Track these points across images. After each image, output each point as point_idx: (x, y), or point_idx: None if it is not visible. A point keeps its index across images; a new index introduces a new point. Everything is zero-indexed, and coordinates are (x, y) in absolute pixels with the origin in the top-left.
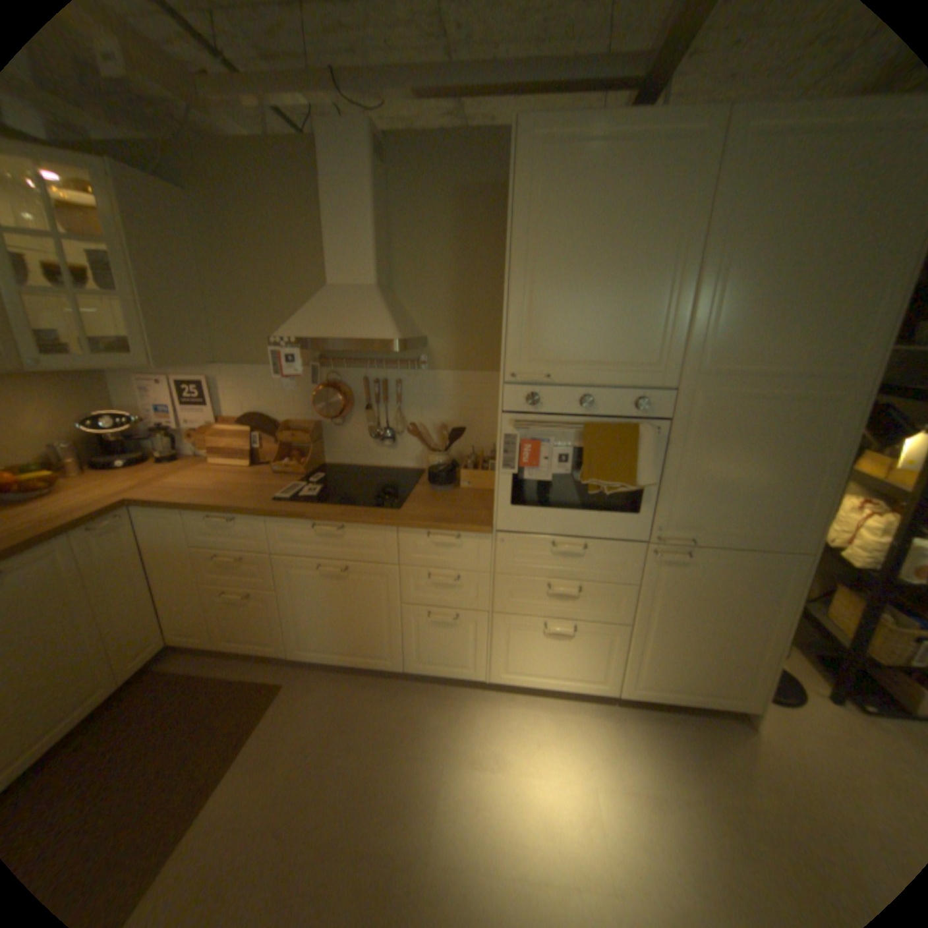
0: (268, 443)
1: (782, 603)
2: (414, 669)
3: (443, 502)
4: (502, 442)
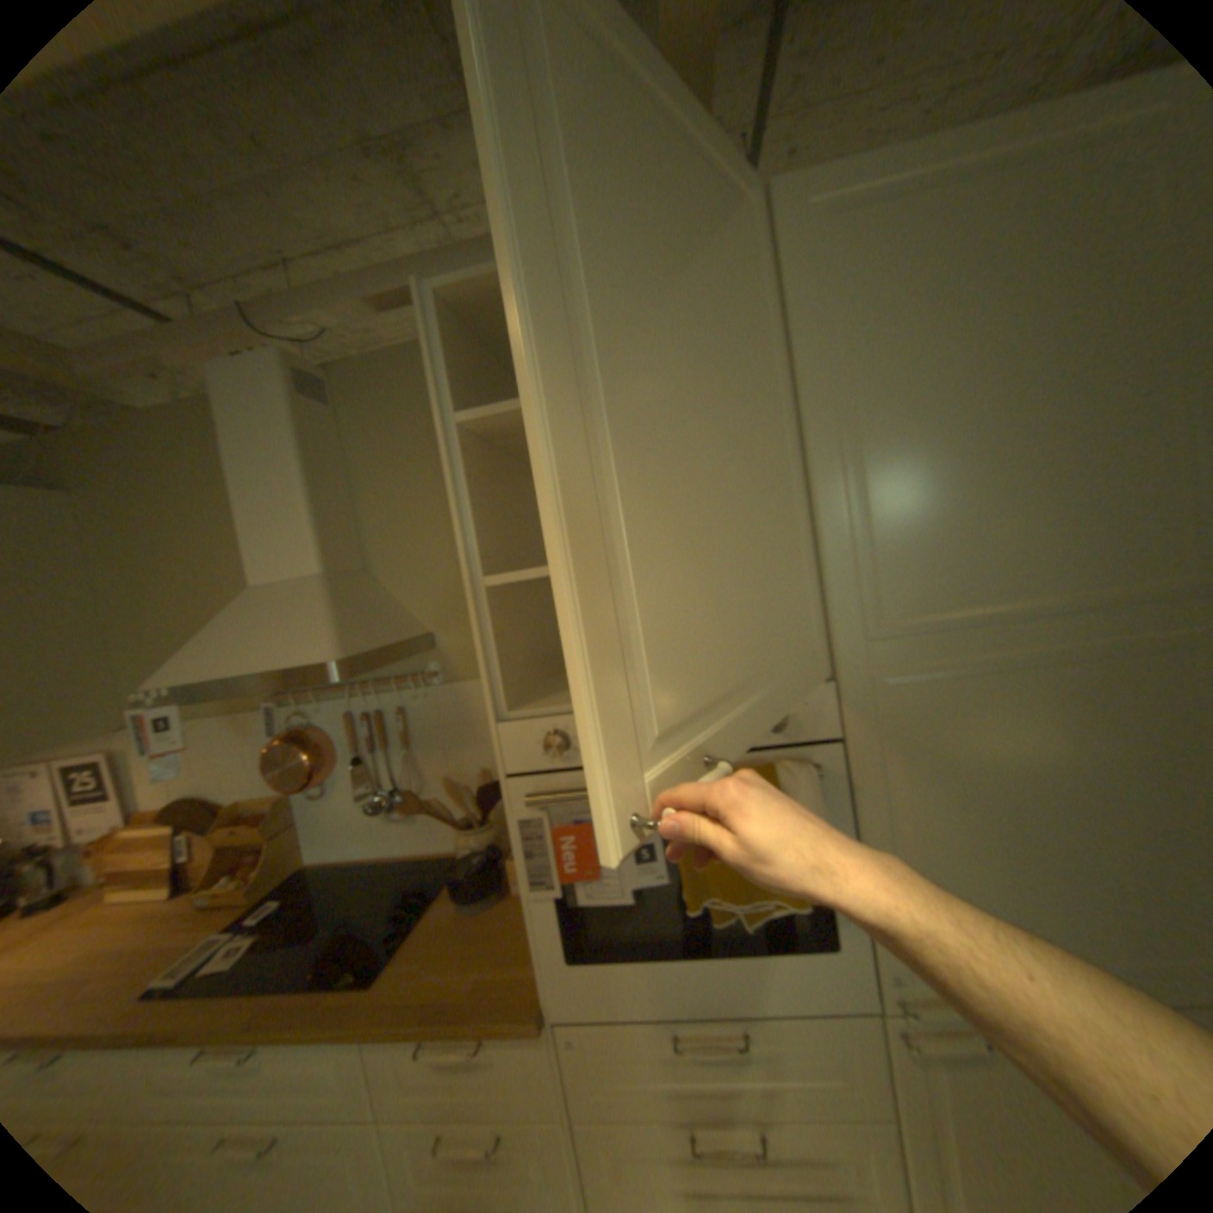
0: (199, 852)
1: None
2: None
3: (462, 949)
4: (517, 837)
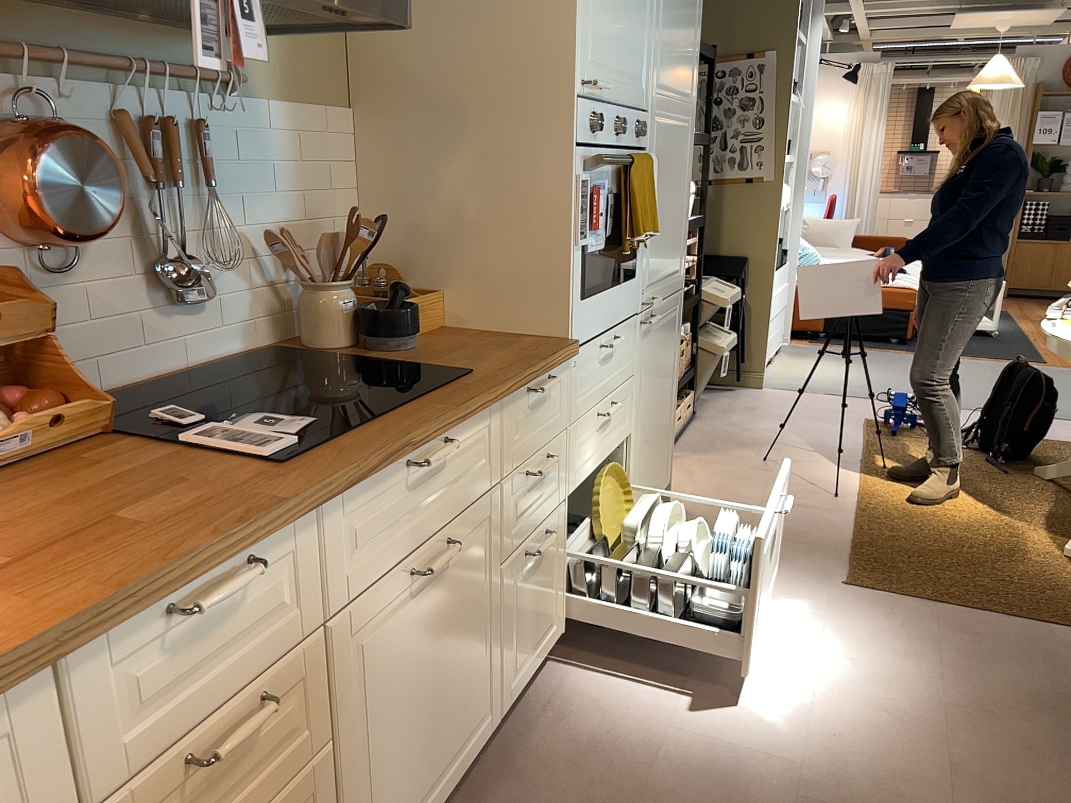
0: None
1: (676, 347)
2: (509, 697)
3: (462, 350)
4: (578, 196)
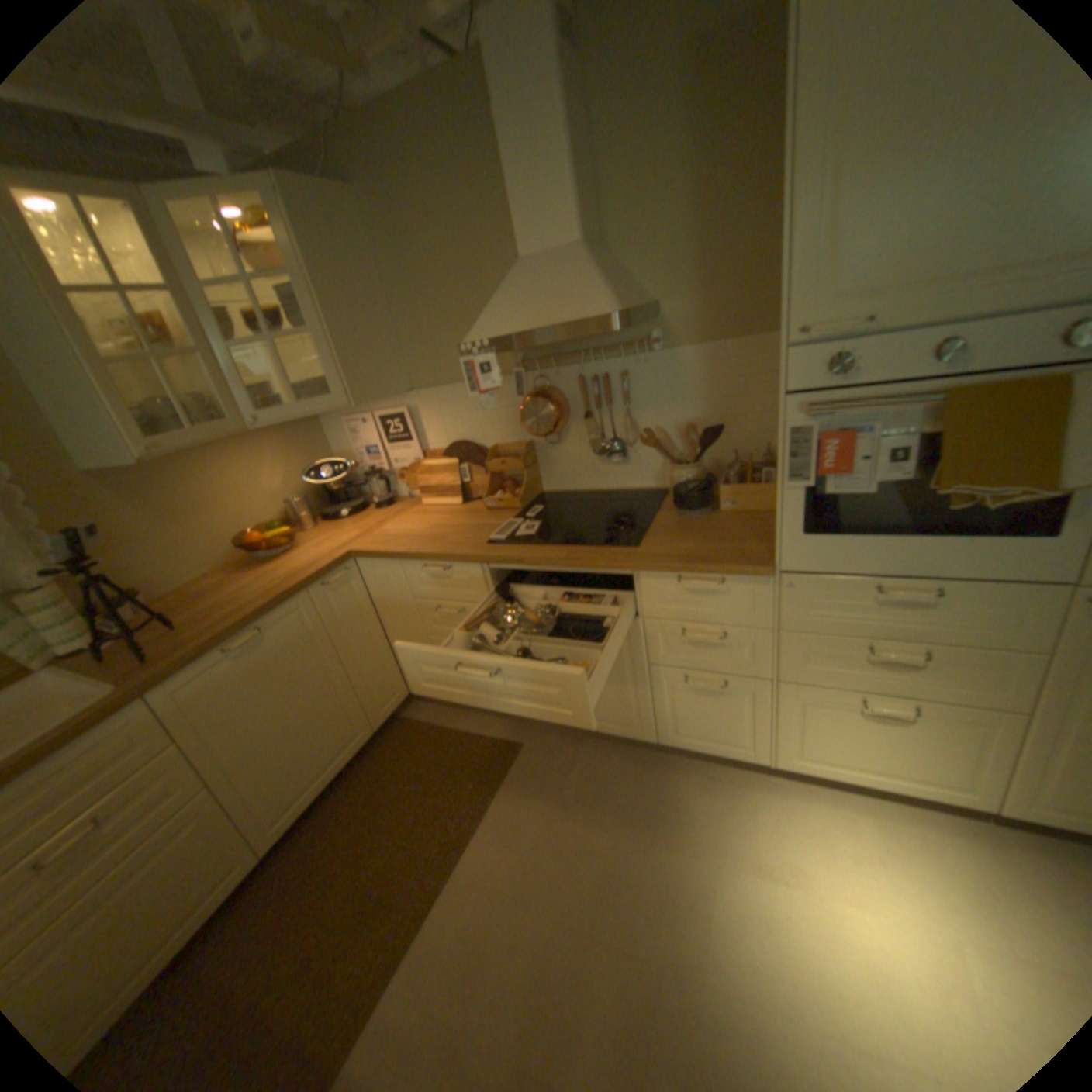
0: (478, 474)
1: None
2: (671, 741)
3: (697, 532)
4: (787, 440)
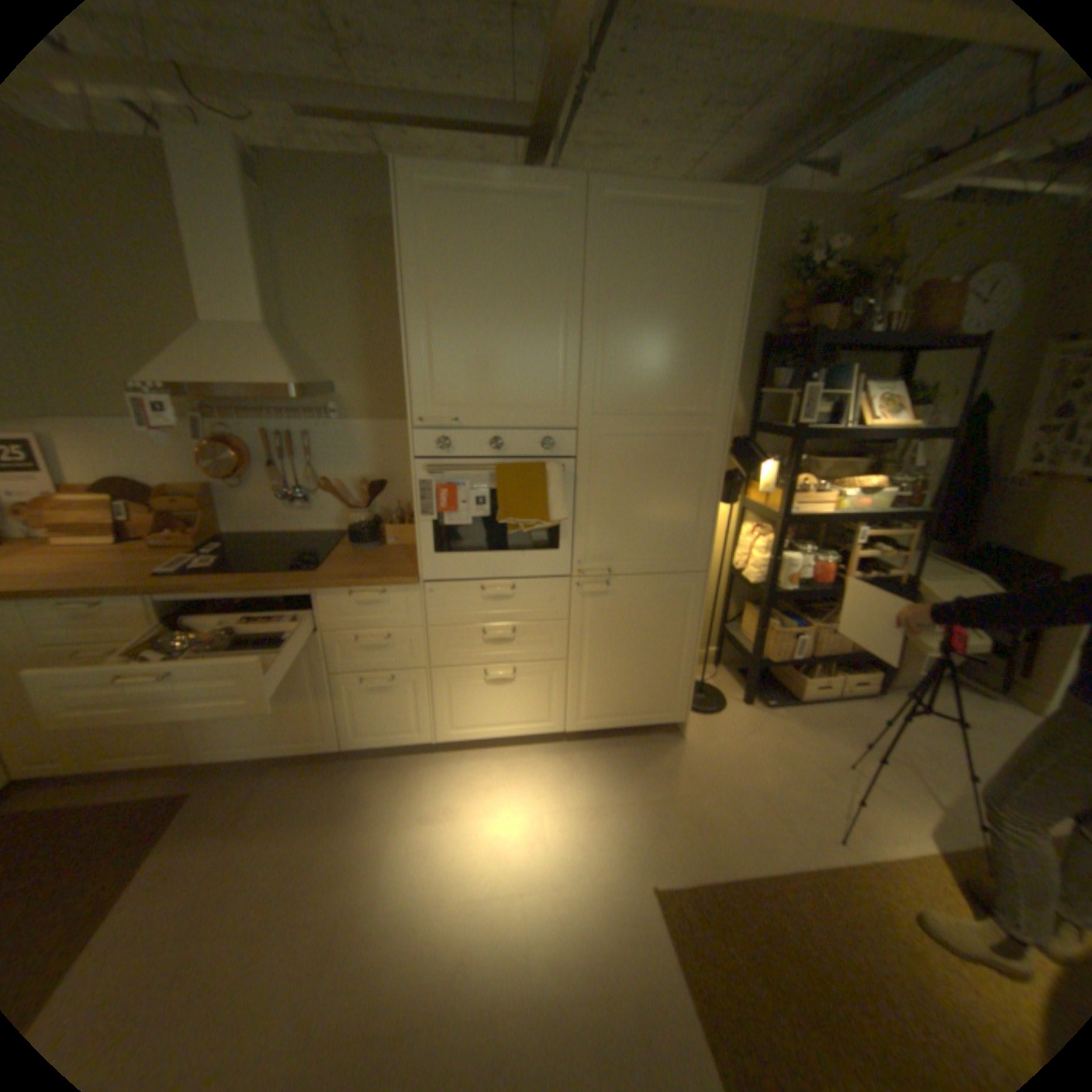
0: (140, 514)
1: (687, 618)
2: (351, 745)
3: (366, 560)
4: (418, 489)
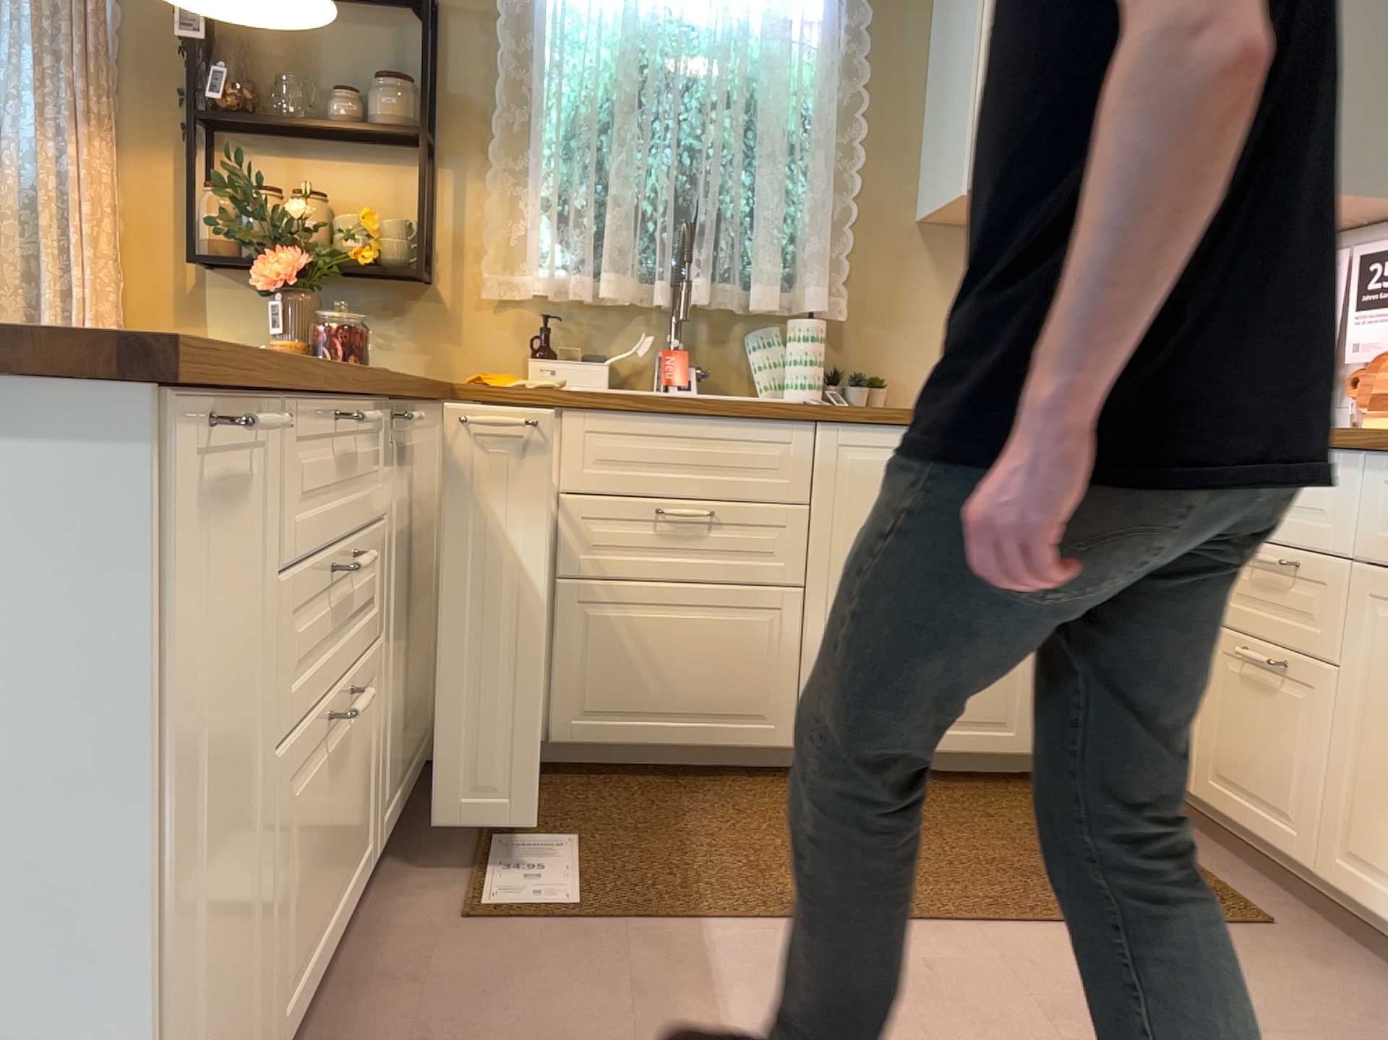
0: None
1: None
2: None
3: None
4: None
